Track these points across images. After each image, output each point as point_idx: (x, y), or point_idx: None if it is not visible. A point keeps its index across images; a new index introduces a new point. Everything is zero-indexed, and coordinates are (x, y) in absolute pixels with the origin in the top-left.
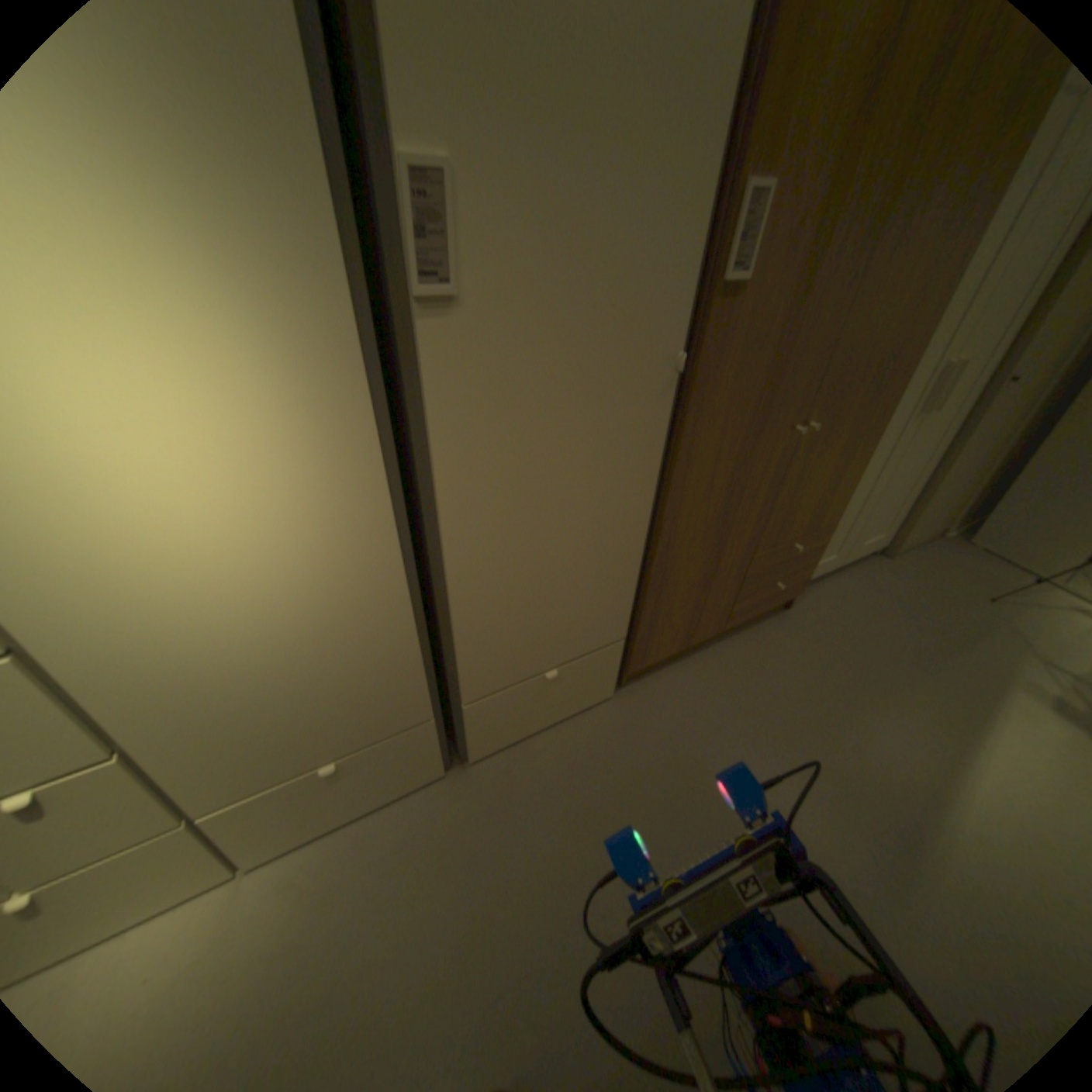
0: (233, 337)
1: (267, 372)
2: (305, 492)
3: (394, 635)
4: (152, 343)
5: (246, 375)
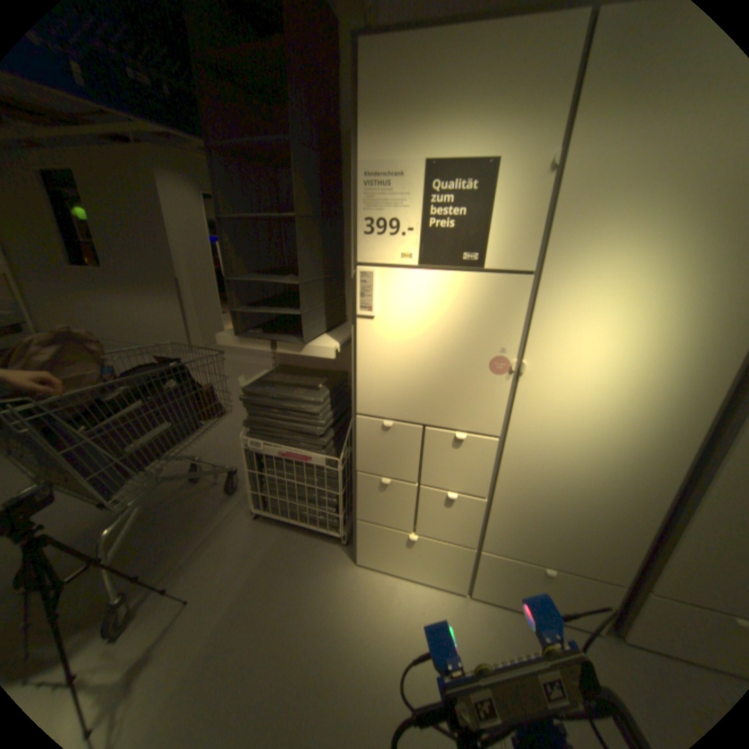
0: (678, 345)
1: (682, 362)
2: (657, 419)
3: (645, 518)
4: (642, 341)
5: (671, 361)
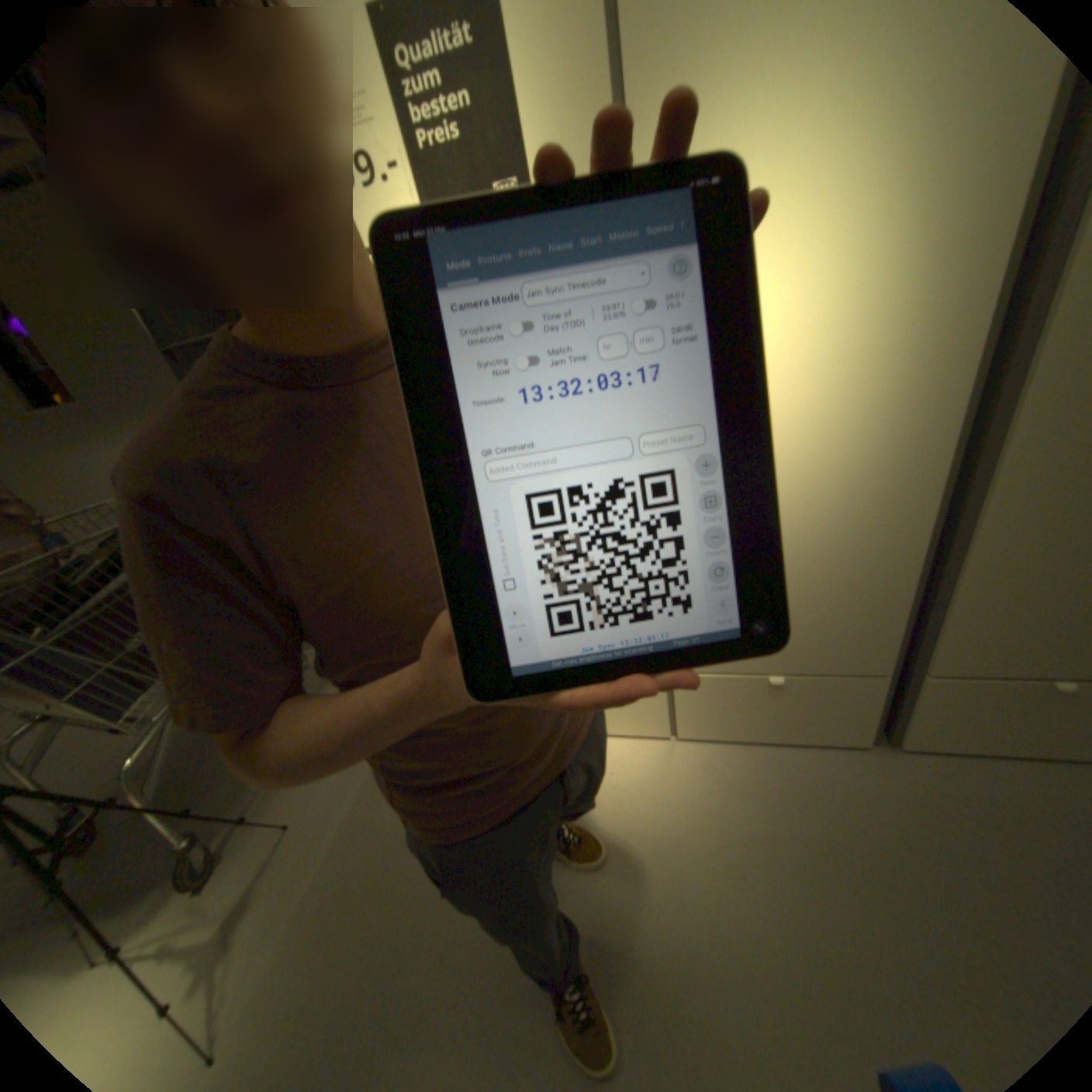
0: (892, 255)
1: (905, 286)
2: (883, 402)
3: (896, 568)
4: (831, 267)
5: (886, 289)
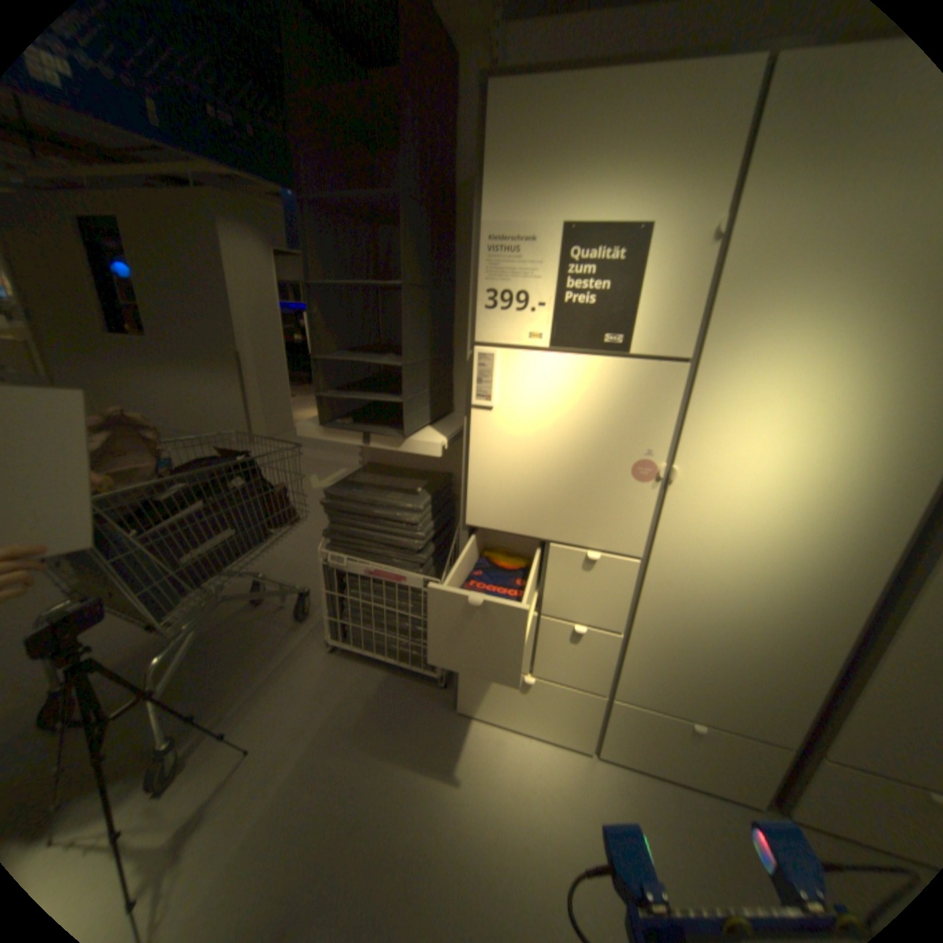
0: (865, 452)
1: (870, 473)
2: (838, 542)
3: (820, 664)
4: (822, 447)
5: (857, 471)
